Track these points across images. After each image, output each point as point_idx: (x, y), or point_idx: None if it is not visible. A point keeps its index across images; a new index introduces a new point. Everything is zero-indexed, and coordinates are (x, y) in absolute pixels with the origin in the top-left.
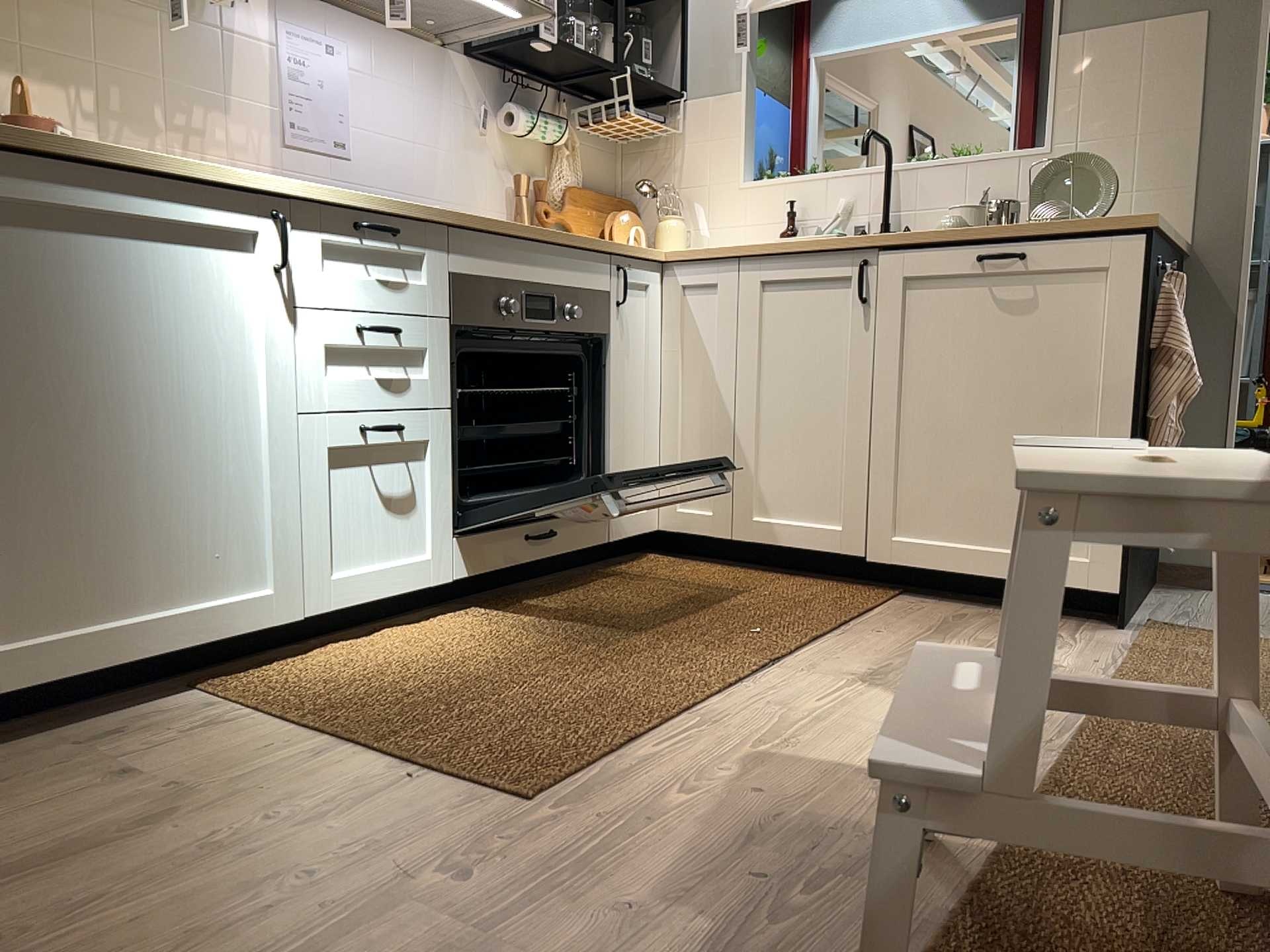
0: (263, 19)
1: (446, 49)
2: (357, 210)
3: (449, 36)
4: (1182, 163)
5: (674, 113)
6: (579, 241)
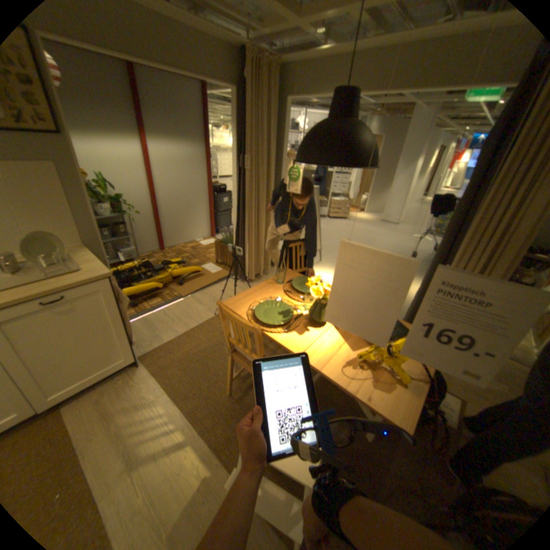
0: None
1: None
2: None
3: None
4: (67, 216)
5: None
6: None
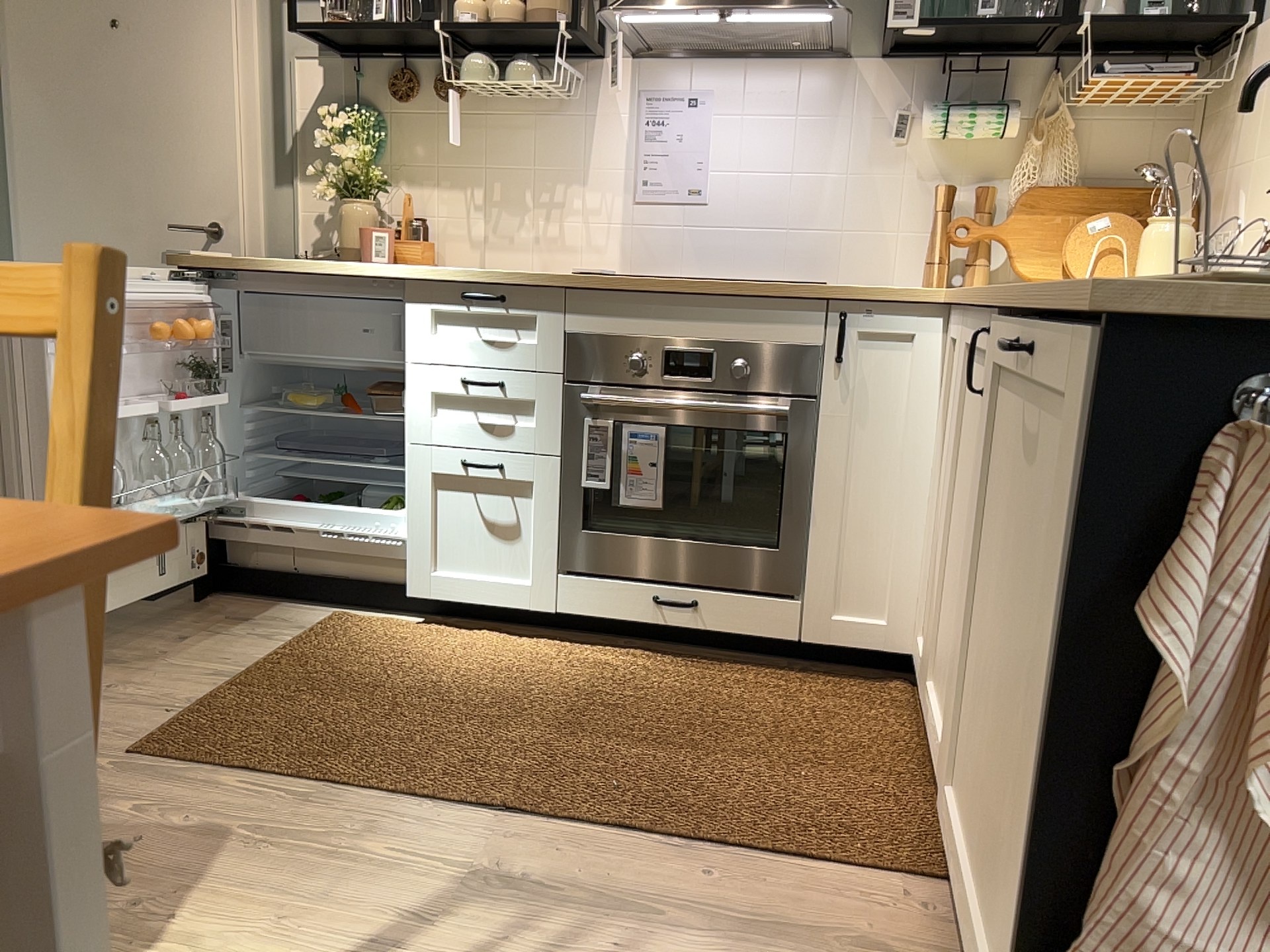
0: (620, 91)
1: (848, 57)
2: (459, 282)
3: (830, 47)
4: None
5: (1242, 49)
6: (755, 291)
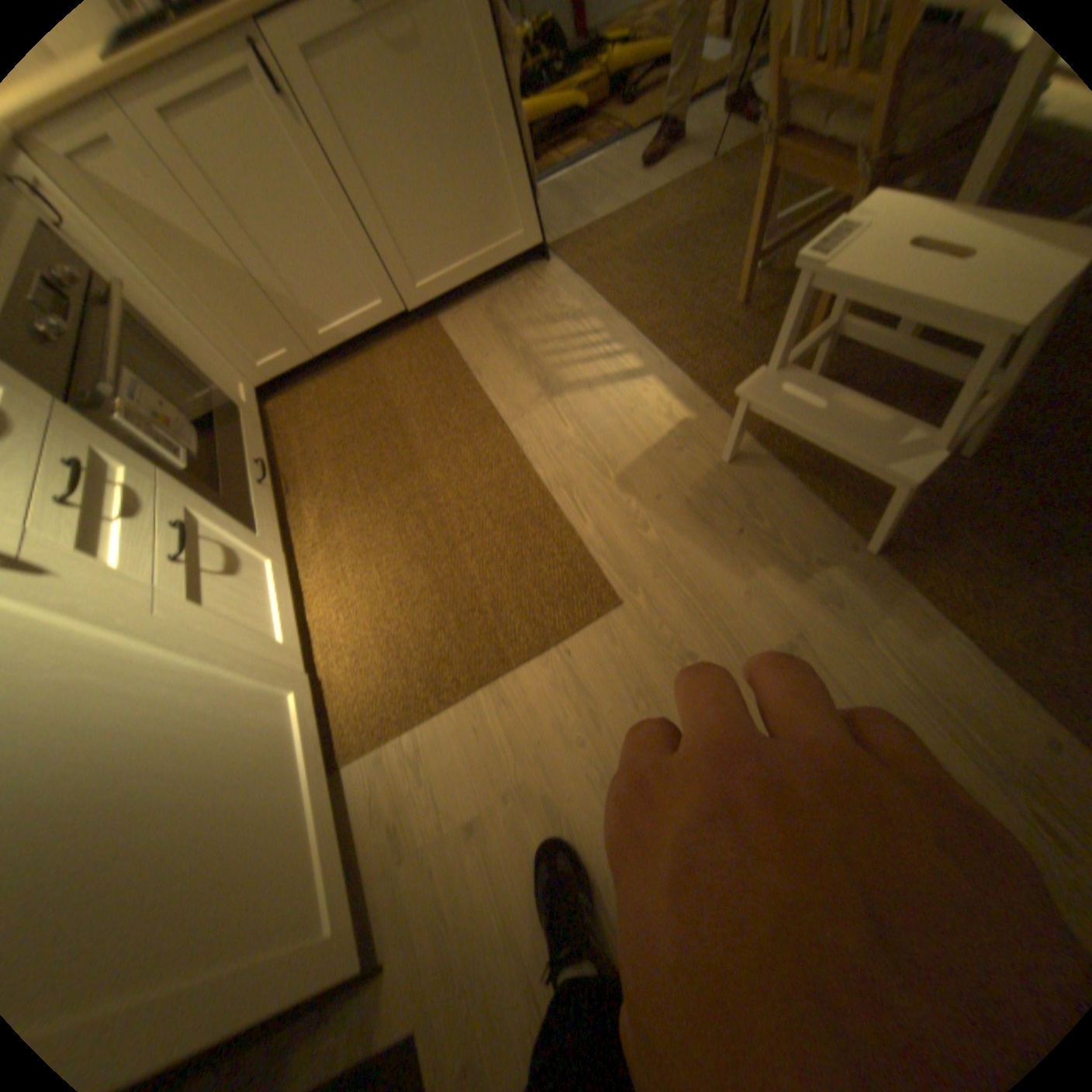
0: None
1: None
2: None
3: None
4: None
5: None
6: None
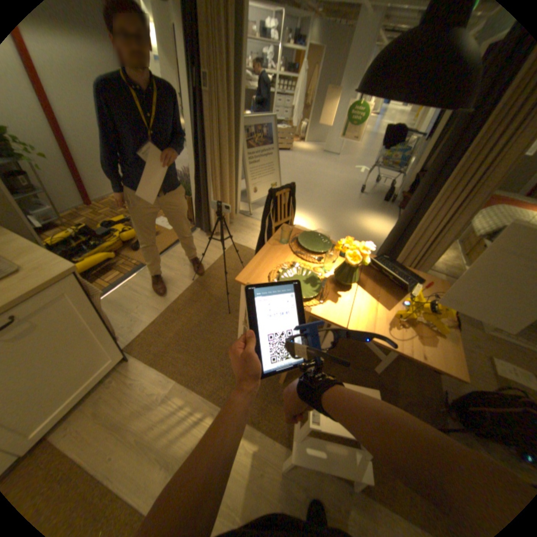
0: None
1: None
2: None
3: None
4: None
5: None
6: None
